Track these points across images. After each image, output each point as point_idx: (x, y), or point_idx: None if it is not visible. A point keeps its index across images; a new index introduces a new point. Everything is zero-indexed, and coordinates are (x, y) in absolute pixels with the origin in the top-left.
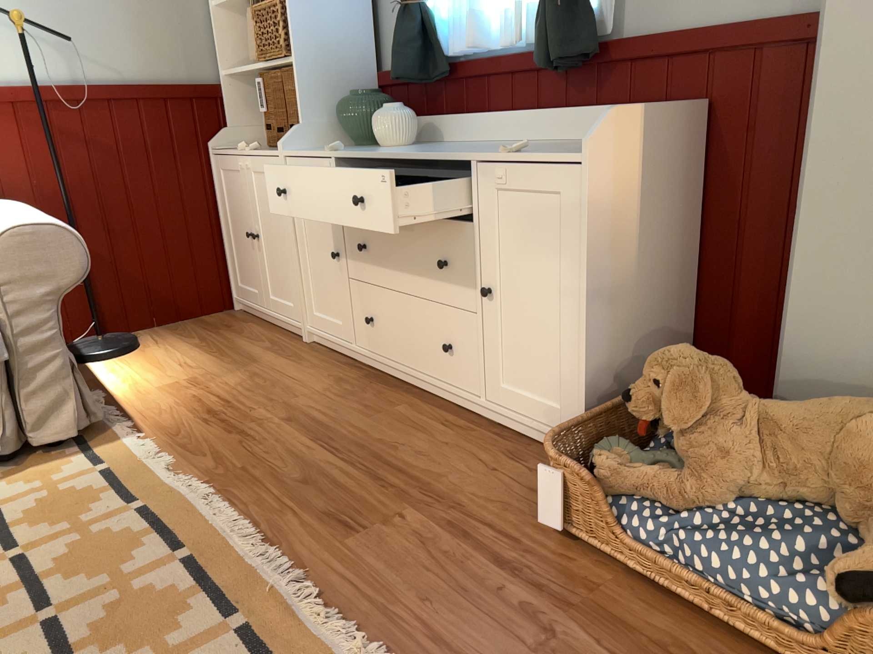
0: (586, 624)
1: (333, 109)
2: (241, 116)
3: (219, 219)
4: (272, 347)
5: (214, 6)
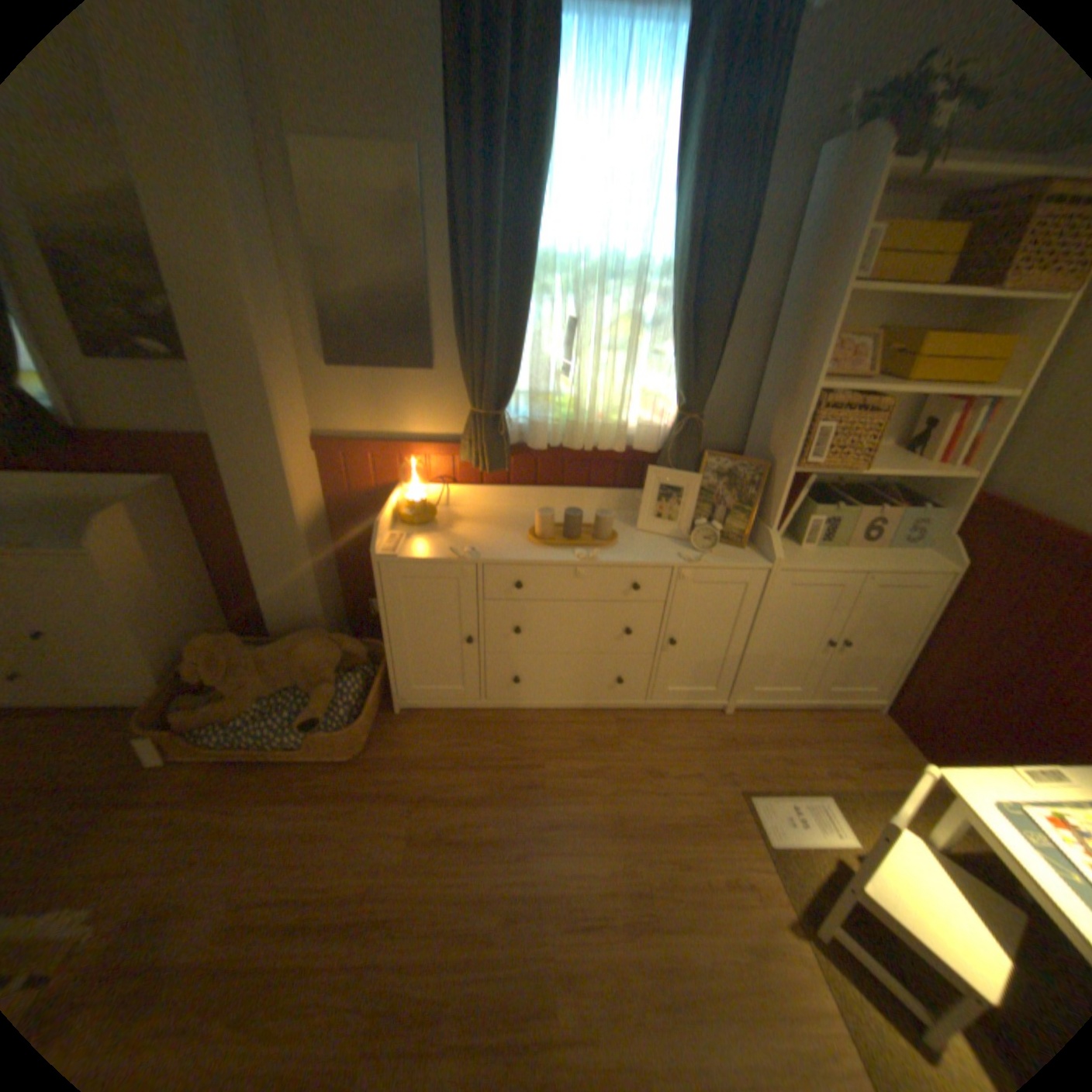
0: (193, 808)
1: None
2: None
3: None
4: None
5: None
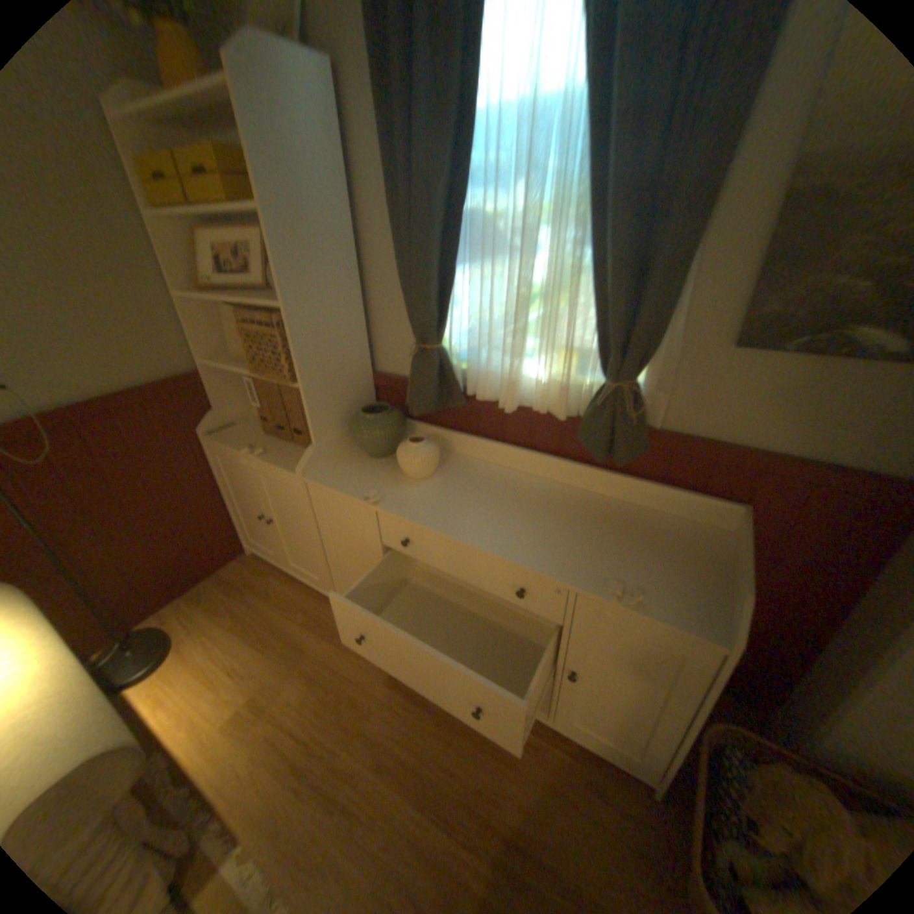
0: None
1: (341, 418)
2: (225, 393)
3: (218, 488)
4: (309, 623)
5: (175, 290)
